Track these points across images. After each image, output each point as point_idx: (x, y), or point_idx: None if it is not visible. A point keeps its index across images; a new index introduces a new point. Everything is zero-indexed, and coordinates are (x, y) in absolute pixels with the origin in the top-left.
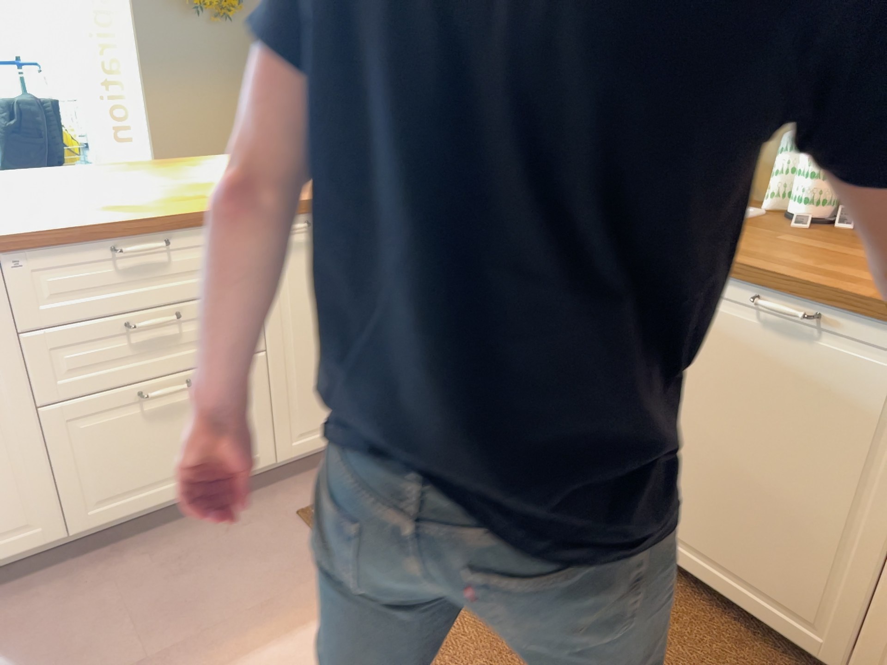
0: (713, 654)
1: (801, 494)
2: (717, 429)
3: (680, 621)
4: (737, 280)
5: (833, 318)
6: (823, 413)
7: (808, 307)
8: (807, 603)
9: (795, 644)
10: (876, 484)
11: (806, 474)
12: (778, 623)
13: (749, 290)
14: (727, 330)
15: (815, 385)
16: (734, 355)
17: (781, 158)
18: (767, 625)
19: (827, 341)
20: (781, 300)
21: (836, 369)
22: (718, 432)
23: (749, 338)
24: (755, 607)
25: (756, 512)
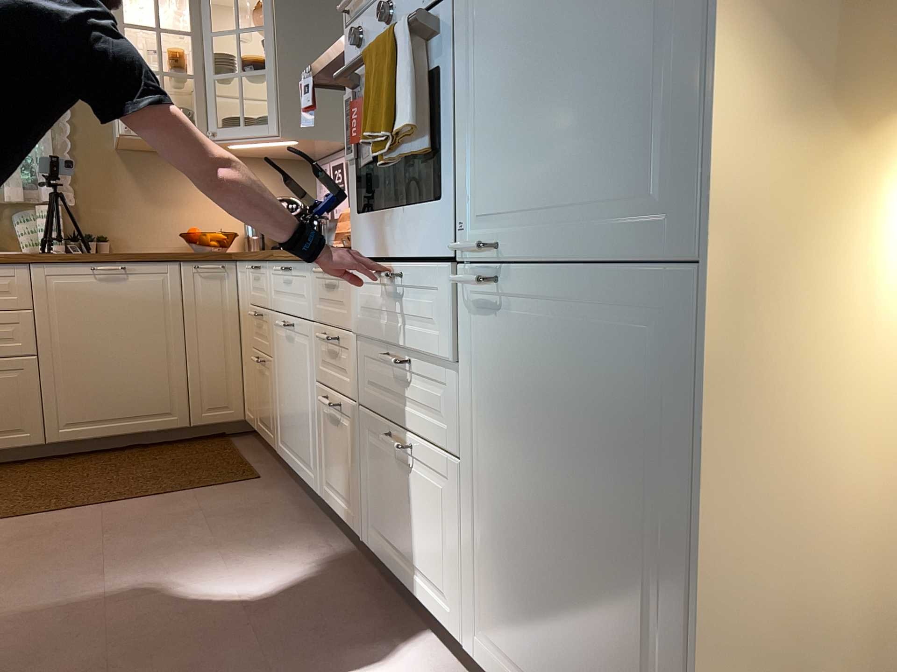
0: (138, 457)
1: (143, 352)
2: (91, 343)
3: (111, 459)
4: (80, 262)
5: (130, 266)
6: (140, 309)
7: (118, 265)
8: (164, 403)
9: (166, 429)
10: (171, 329)
11: (143, 342)
12: (155, 425)
13: (86, 266)
14: (81, 290)
15: (133, 299)
16: (89, 301)
17: (22, 226)
18: (151, 431)
19: (131, 277)
20: (105, 265)
21: (139, 288)
22: (92, 345)
23: (94, 289)
24: (142, 426)
25: (126, 375)
